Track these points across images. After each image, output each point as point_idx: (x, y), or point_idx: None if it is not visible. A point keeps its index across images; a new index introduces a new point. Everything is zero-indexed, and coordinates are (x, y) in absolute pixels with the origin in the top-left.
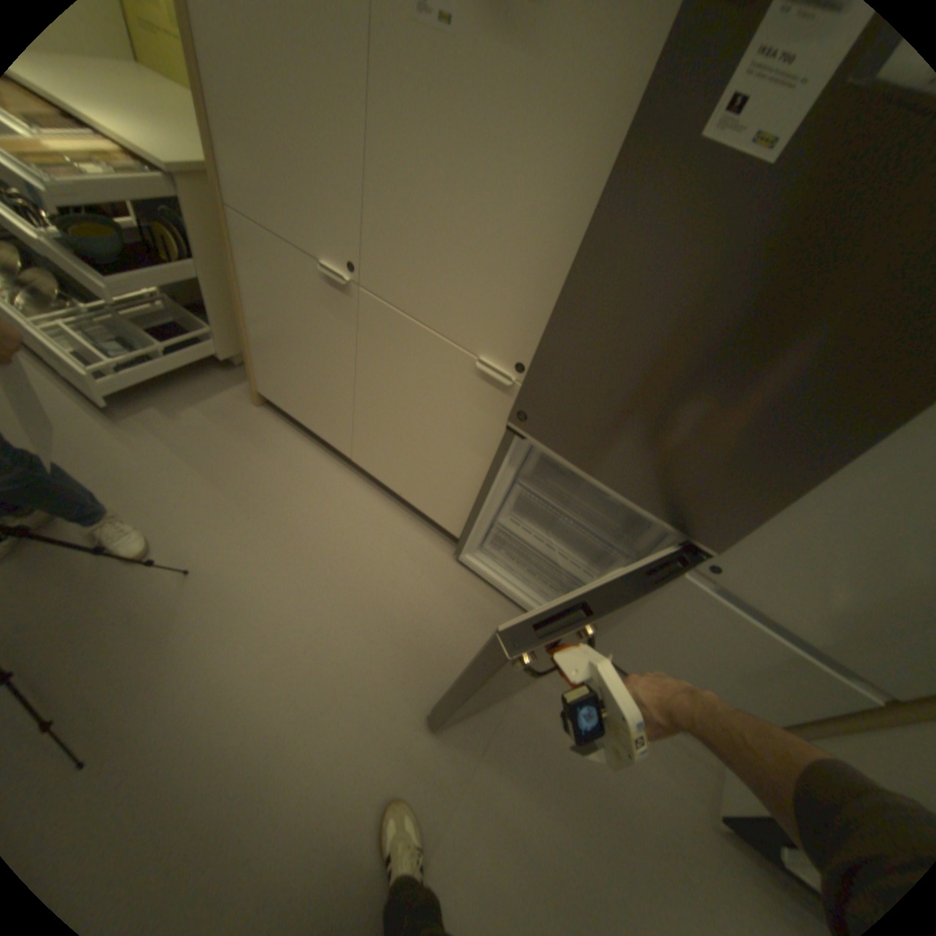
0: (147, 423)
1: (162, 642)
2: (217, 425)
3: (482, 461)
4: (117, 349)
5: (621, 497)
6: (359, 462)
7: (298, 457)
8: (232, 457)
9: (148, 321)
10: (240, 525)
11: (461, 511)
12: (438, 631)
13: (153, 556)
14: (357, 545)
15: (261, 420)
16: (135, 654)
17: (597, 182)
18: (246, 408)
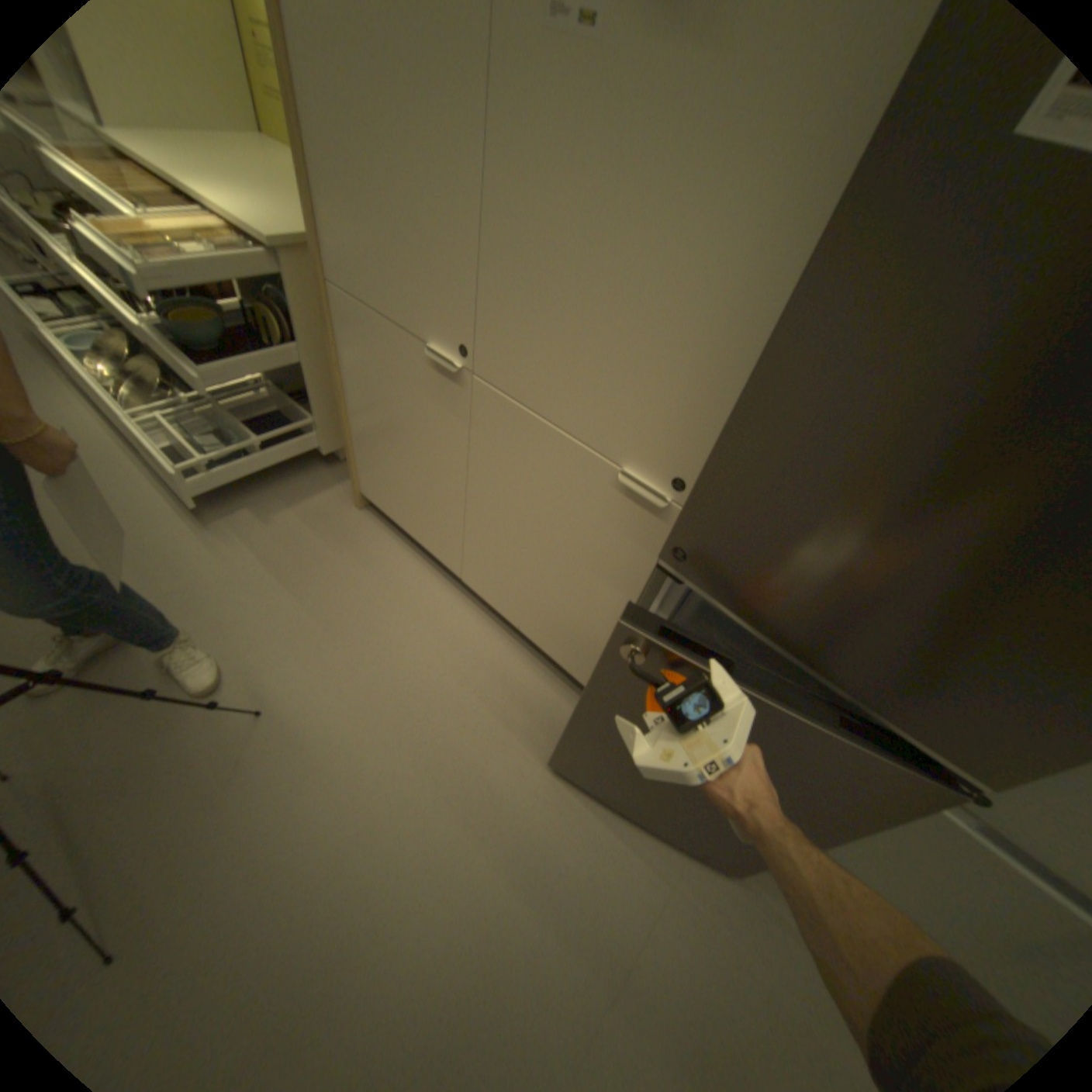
0: (238, 527)
1: (221, 801)
2: (313, 530)
3: (623, 598)
4: (213, 442)
5: (826, 678)
6: (470, 582)
7: (400, 572)
8: (325, 570)
9: (250, 411)
10: (325, 655)
11: (593, 658)
12: (557, 817)
13: (224, 689)
14: (461, 689)
15: (362, 525)
16: (189, 814)
17: (806, 225)
18: (346, 510)
